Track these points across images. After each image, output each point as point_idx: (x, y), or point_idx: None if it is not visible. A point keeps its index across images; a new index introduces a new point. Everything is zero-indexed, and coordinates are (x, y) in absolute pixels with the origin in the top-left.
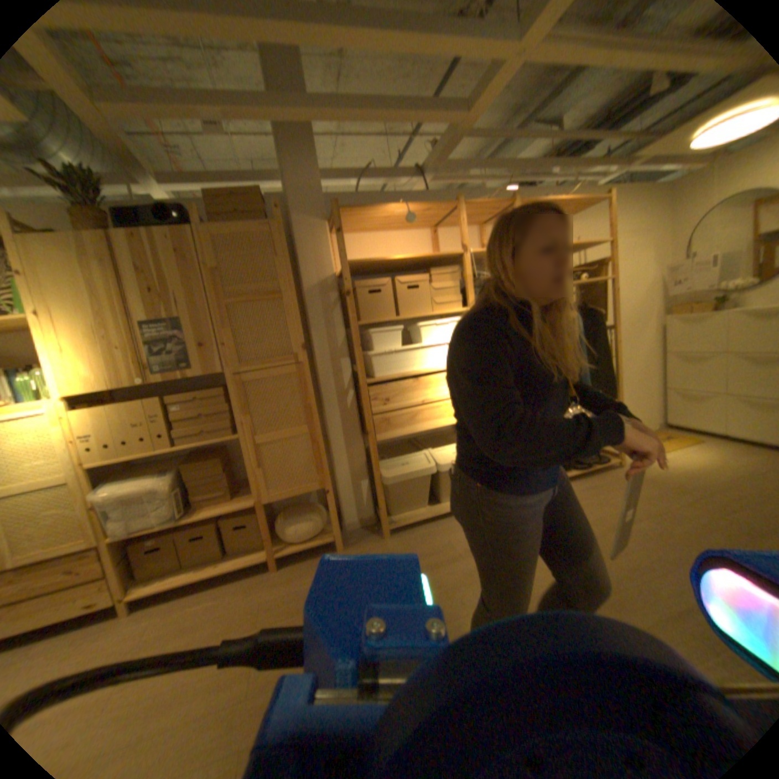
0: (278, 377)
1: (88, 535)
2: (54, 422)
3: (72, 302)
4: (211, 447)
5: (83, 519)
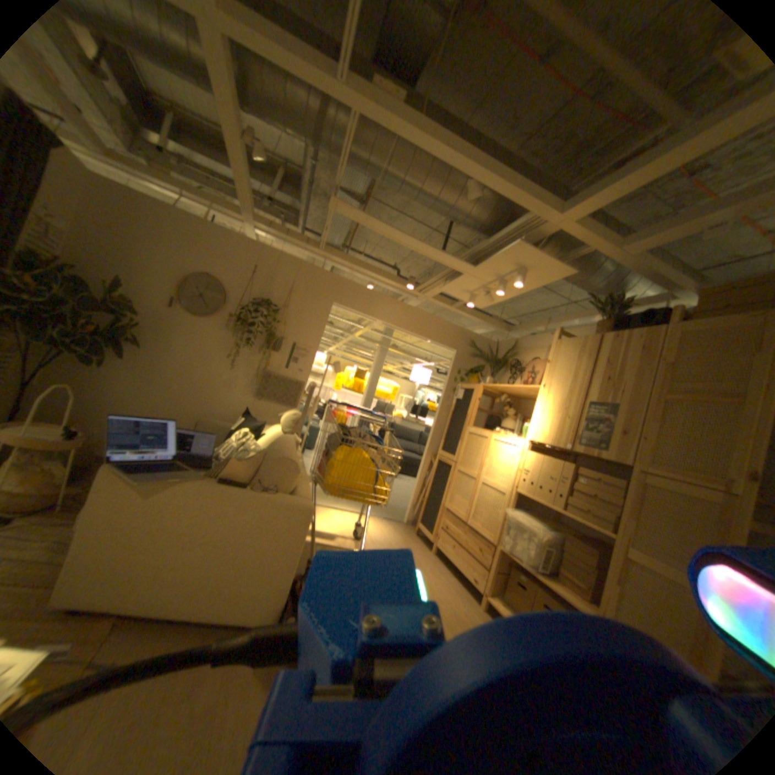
0: (691, 499)
1: (495, 533)
2: (518, 452)
3: (563, 381)
4: (613, 546)
5: (499, 520)
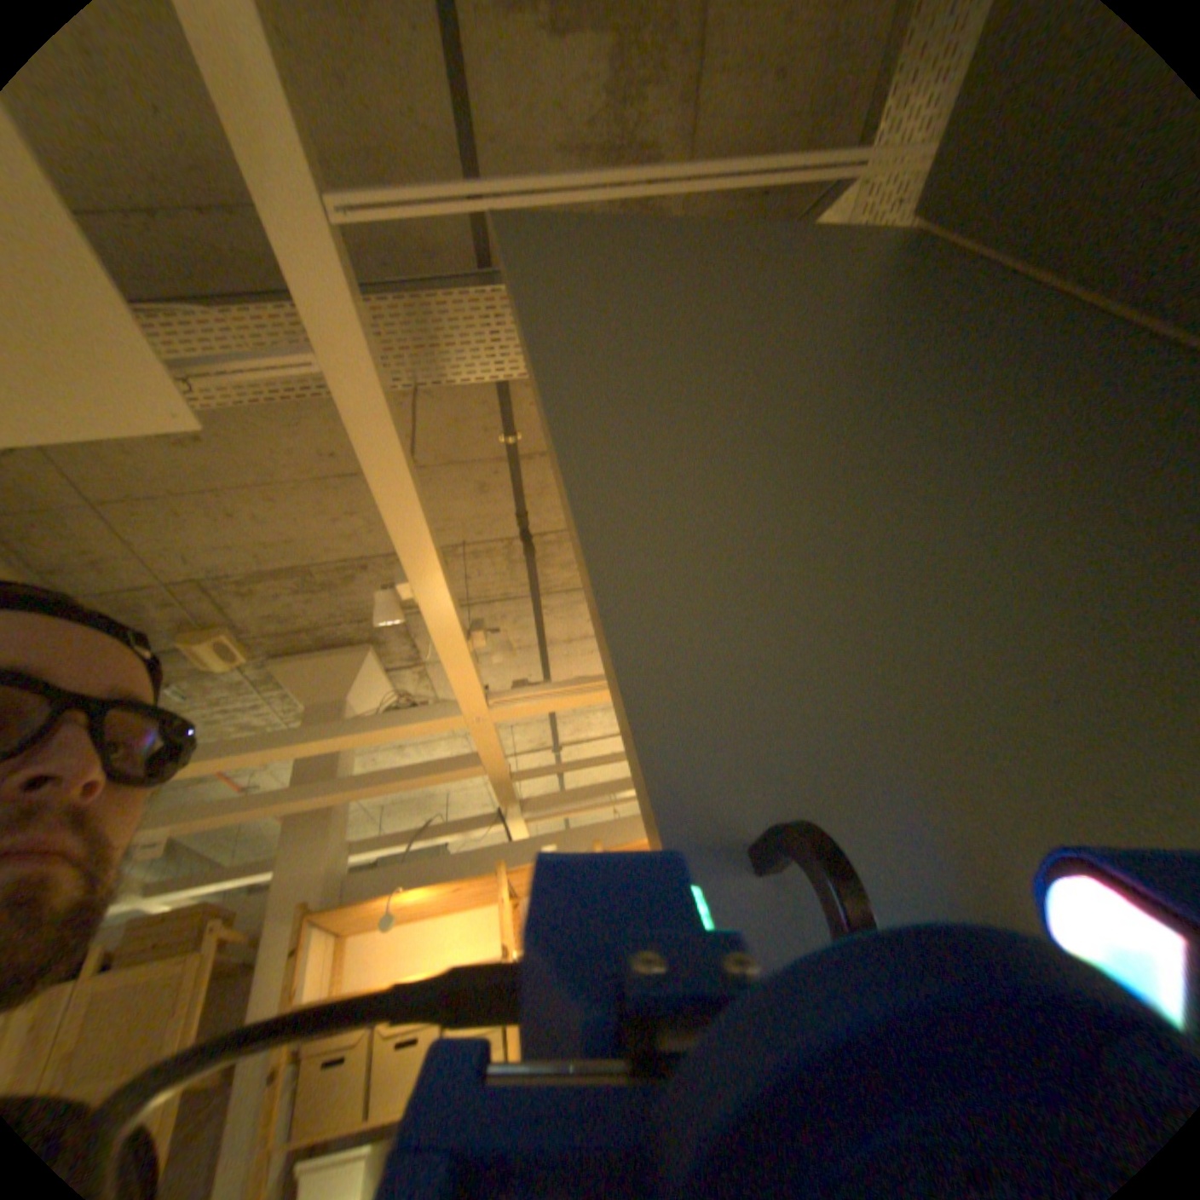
0: None
1: None
2: None
3: None
4: None
5: None
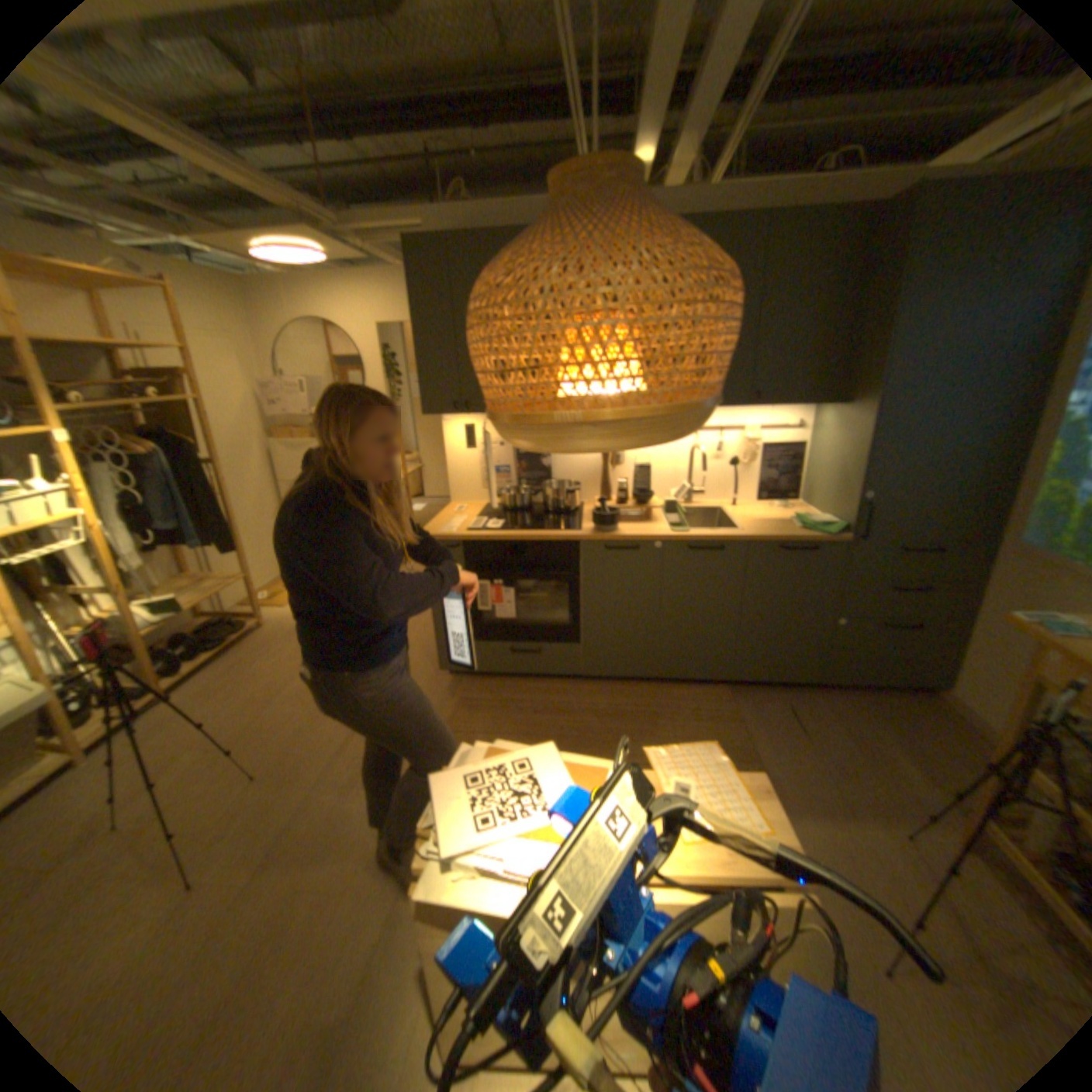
0: None
1: None
2: None
3: None
4: None
5: None
